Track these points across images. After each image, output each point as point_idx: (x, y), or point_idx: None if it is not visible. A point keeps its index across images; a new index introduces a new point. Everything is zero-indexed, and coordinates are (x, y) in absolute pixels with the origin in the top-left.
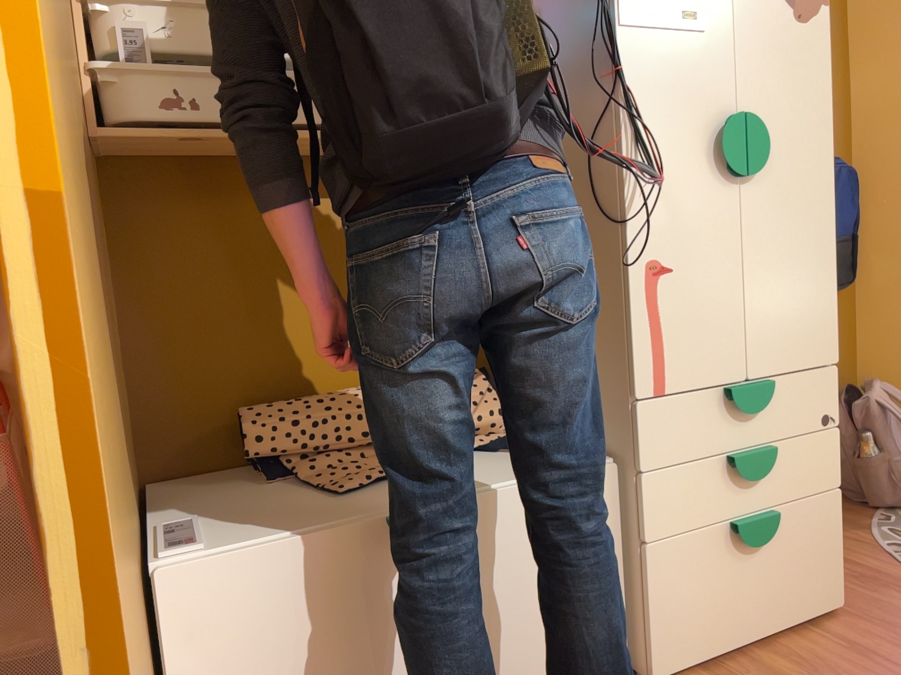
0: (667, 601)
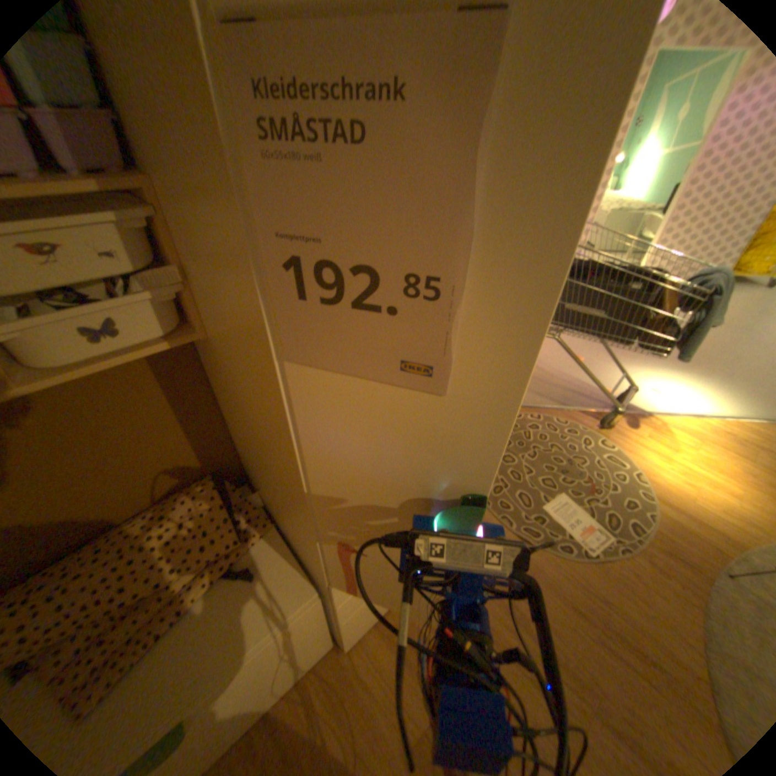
0: (352, 630)
